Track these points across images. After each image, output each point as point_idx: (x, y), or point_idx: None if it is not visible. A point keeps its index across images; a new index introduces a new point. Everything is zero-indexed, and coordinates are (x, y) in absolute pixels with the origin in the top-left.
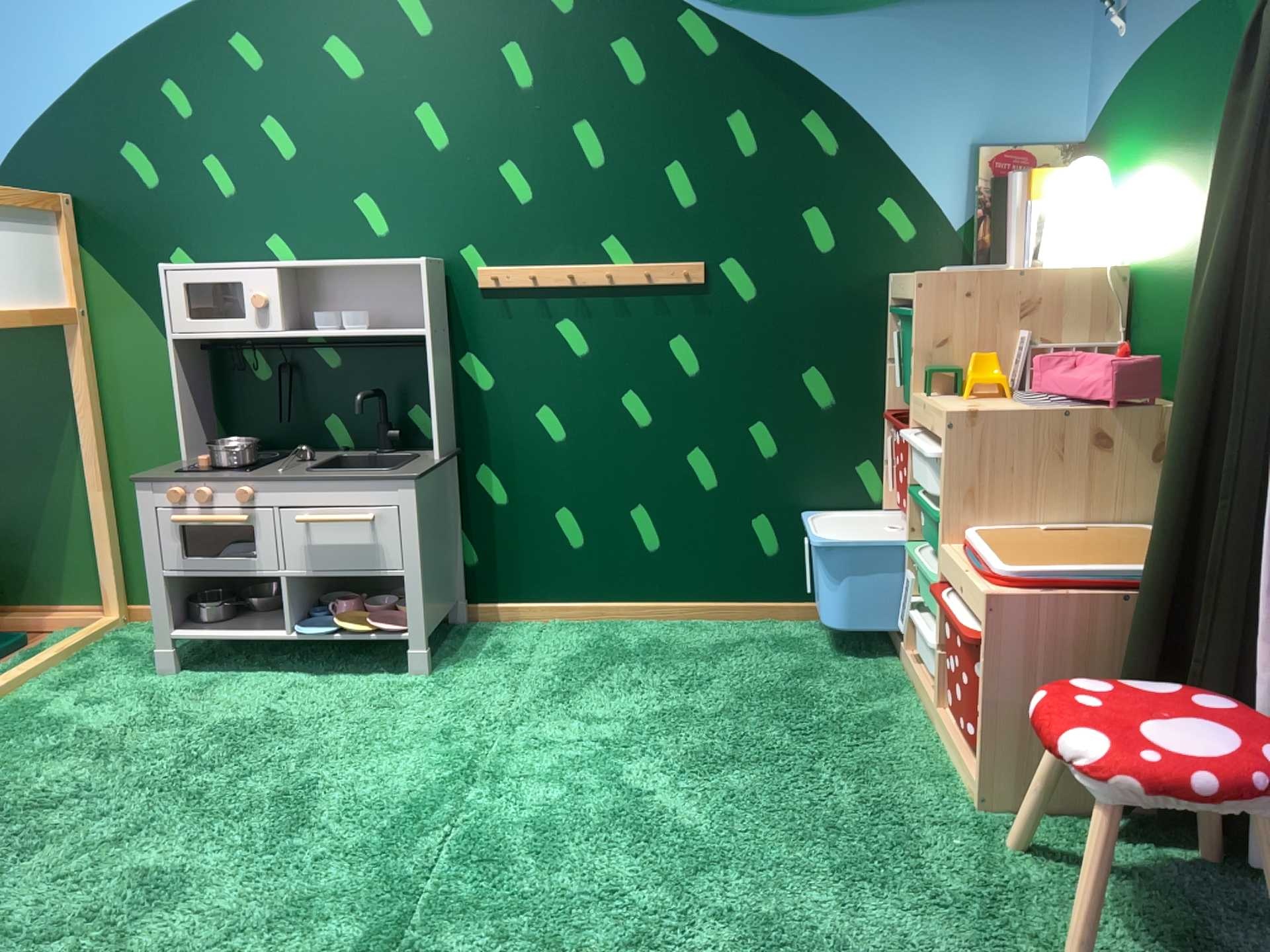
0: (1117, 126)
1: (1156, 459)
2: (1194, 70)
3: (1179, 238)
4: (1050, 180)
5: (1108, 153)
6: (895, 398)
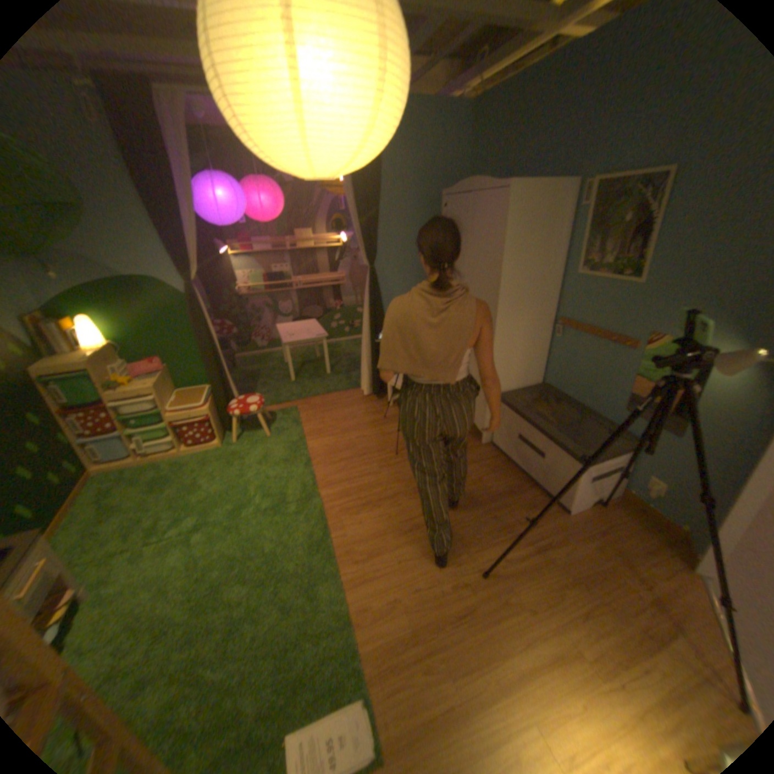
0: (68, 306)
1: (167, 379)
2: (116, 294)
3: (132, 332)
4: (62, 325)
5: (65, 313)
6: (53, 410)
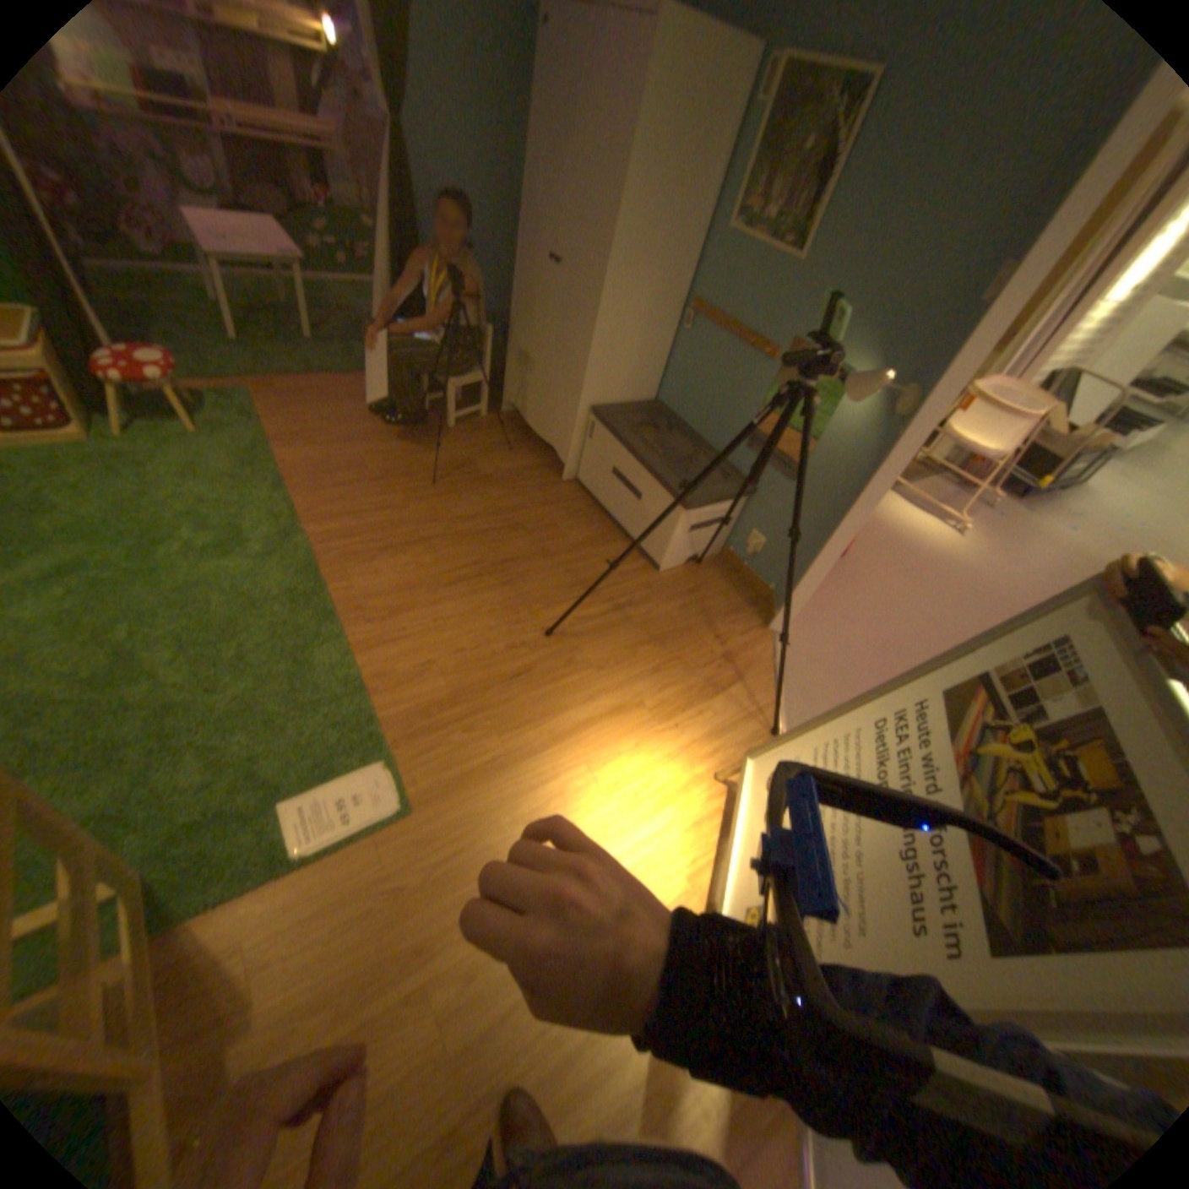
0: None
1: None
2: None
3: None
4: None
5: None
6: None
